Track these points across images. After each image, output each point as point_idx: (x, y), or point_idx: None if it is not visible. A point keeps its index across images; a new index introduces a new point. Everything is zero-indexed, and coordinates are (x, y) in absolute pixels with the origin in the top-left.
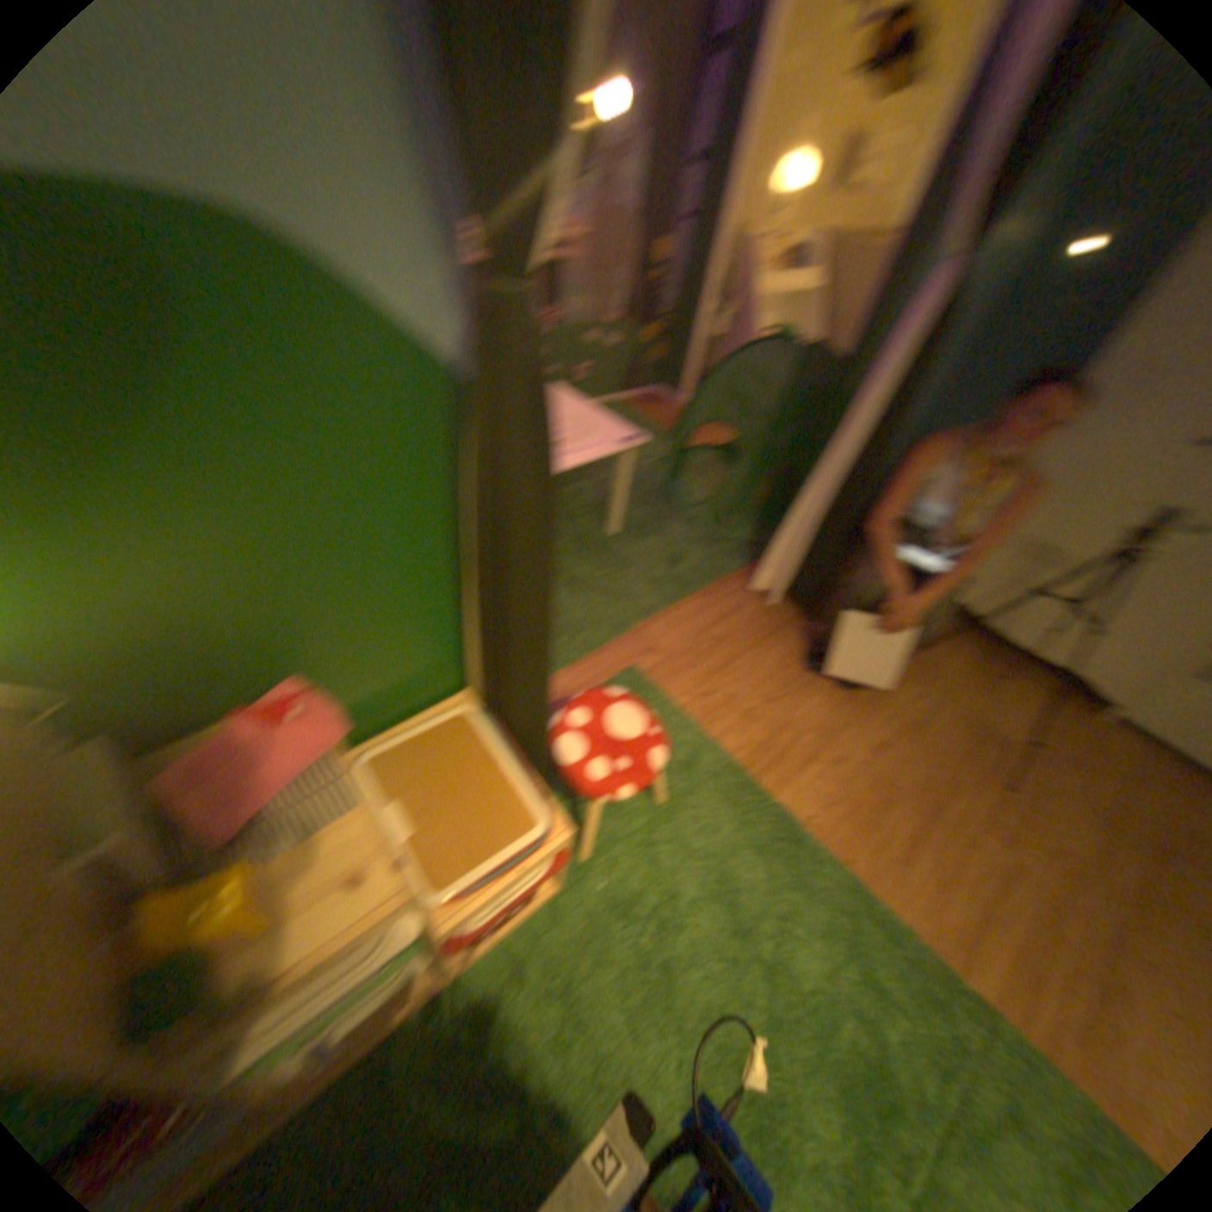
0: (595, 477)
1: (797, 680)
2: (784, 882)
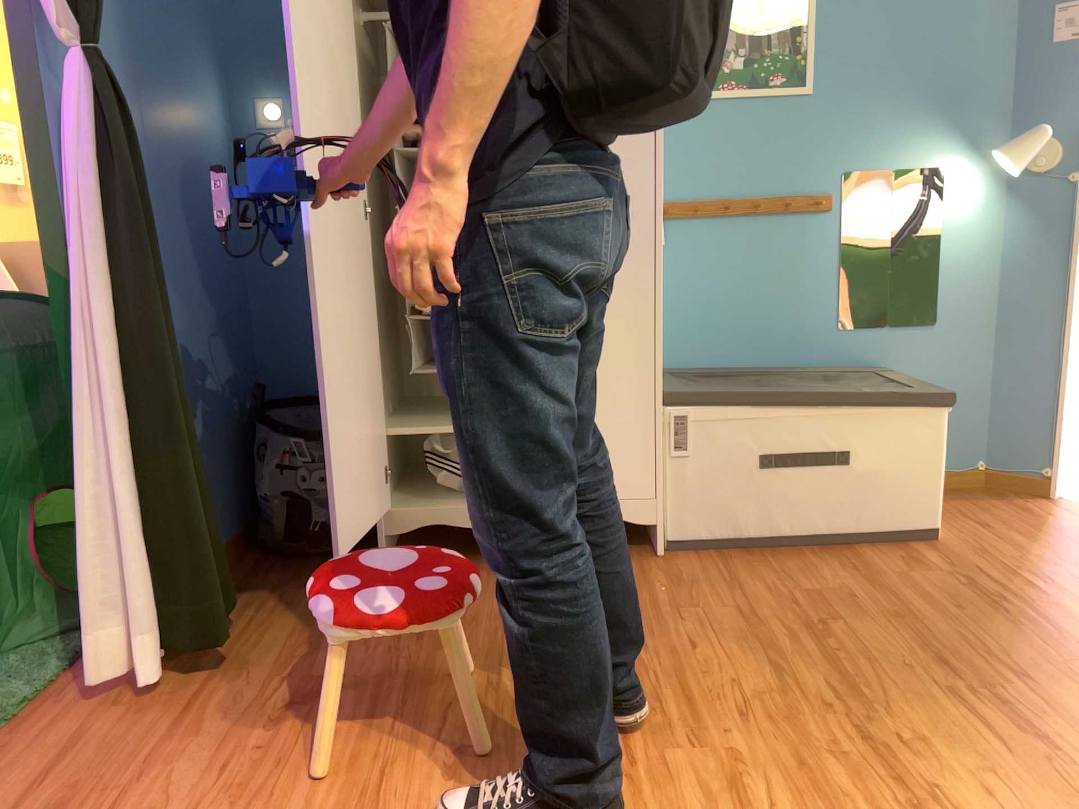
0: None
1: (246, 768)
2: None
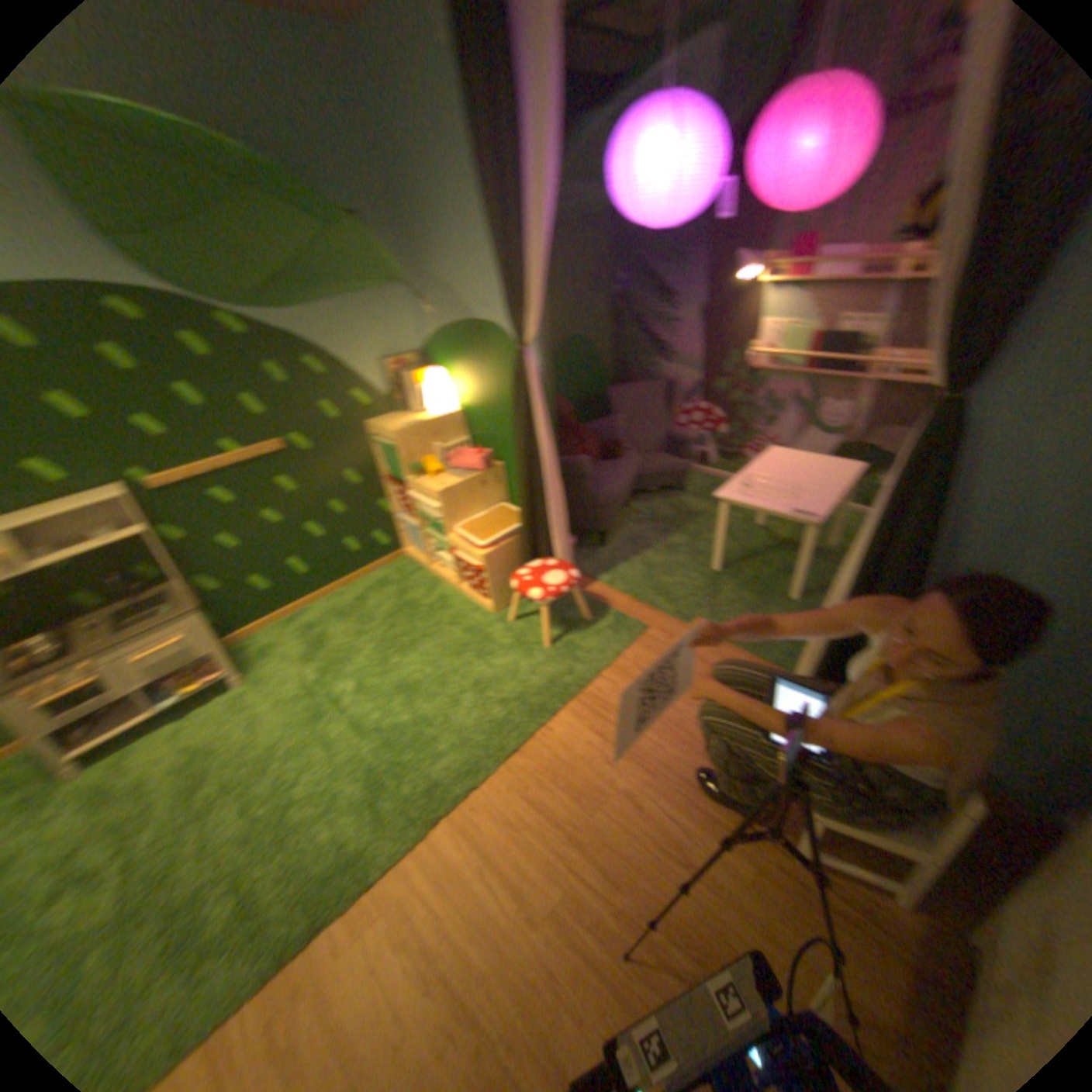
0: None
1: (689, 739)
2: (501, 710)
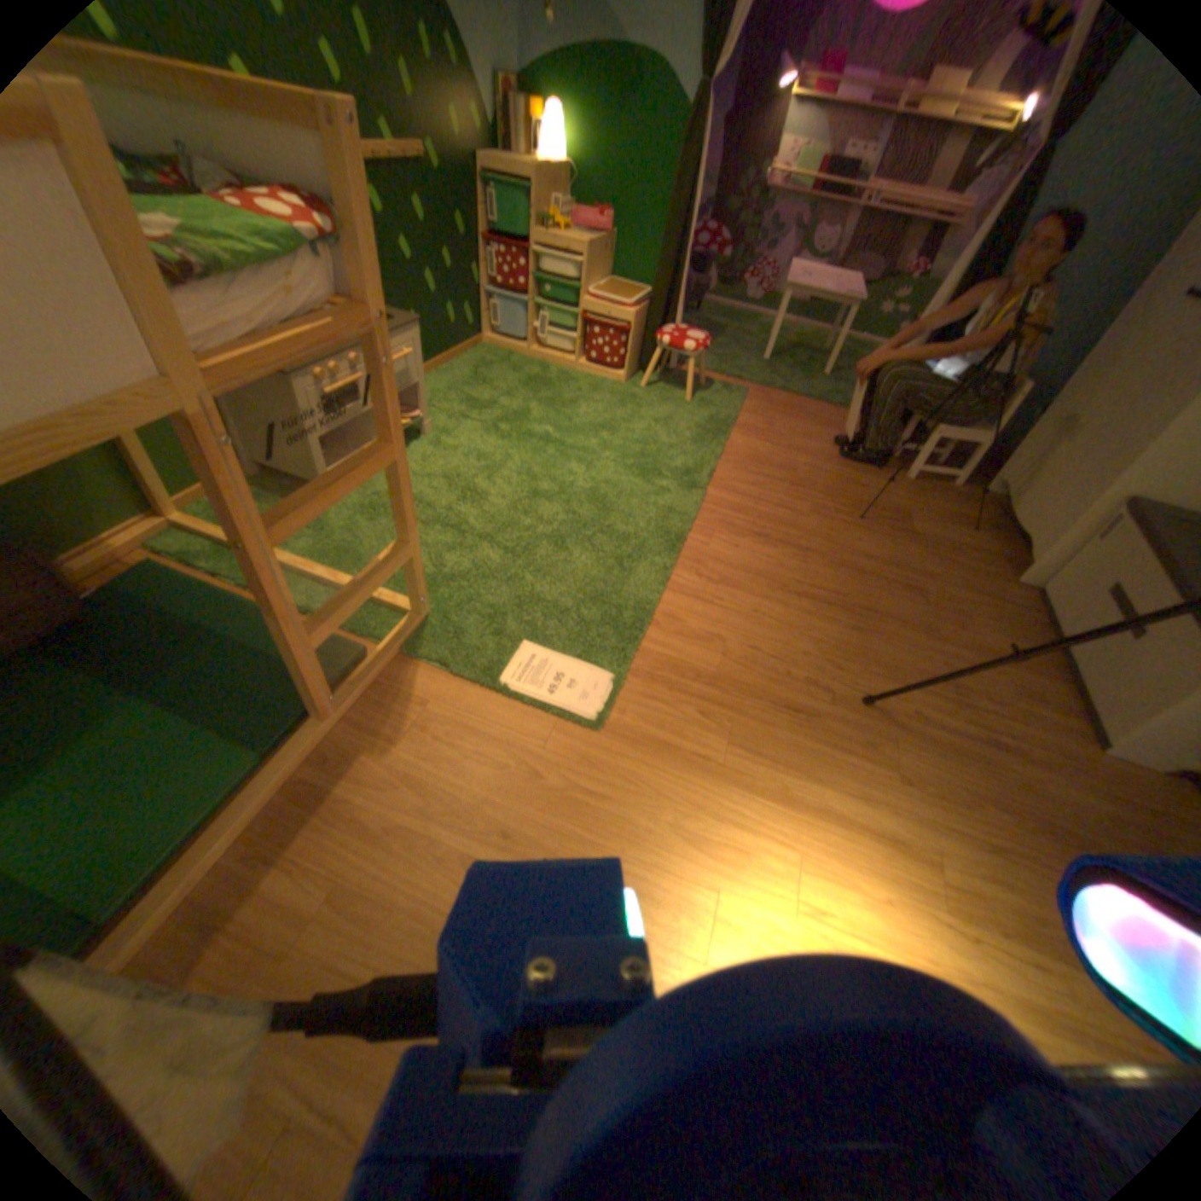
0: (853, 365)
1: (813, 440)
2: (685, 433)
